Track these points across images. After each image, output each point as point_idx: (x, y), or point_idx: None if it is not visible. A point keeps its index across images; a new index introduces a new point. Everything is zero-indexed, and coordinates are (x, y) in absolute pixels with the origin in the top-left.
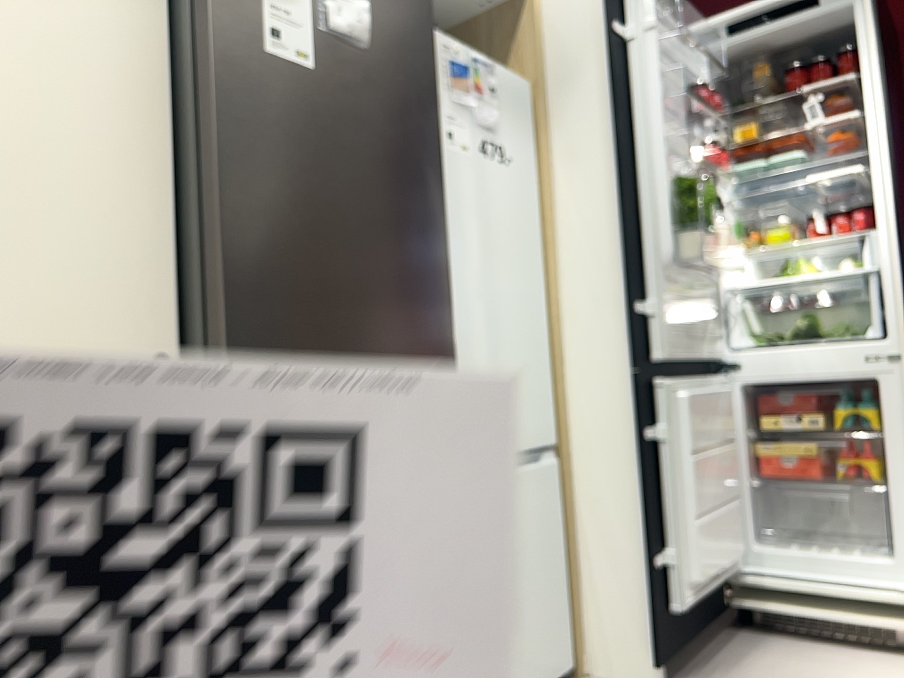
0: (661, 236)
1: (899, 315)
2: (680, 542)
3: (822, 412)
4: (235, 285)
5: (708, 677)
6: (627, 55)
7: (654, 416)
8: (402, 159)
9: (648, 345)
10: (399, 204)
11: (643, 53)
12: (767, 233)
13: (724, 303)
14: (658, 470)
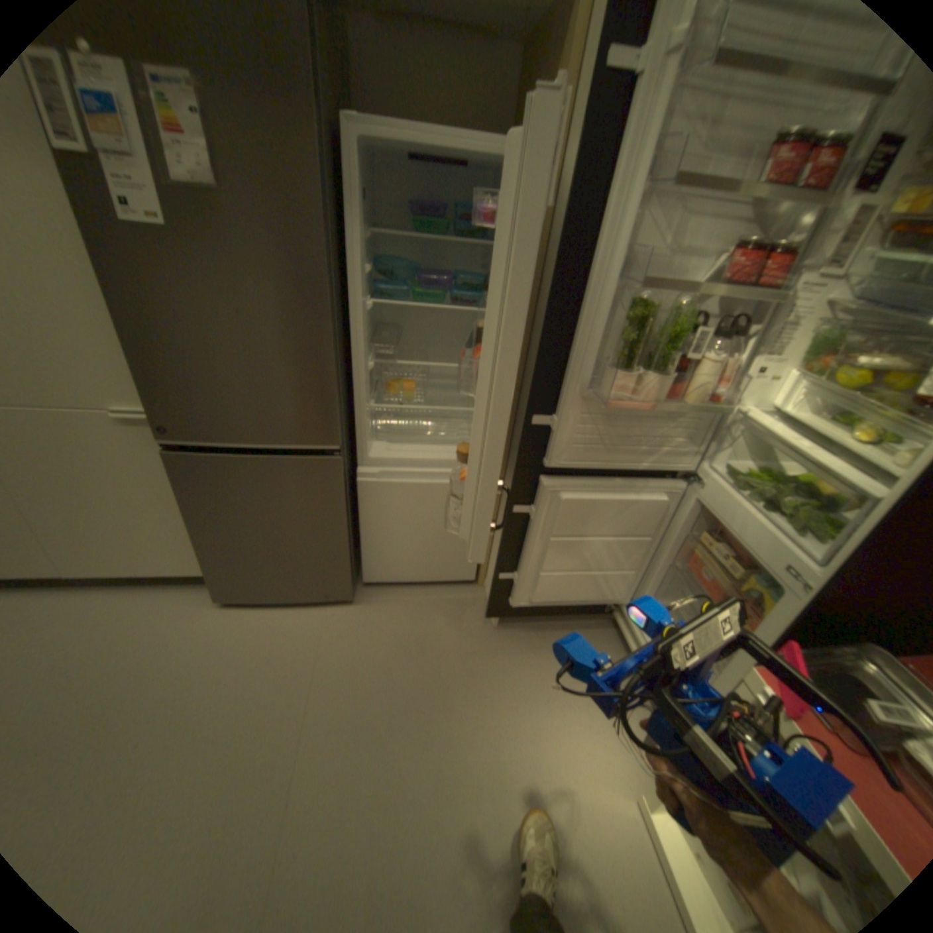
0: (586, 361)
1: (844, 559)
2: (520, 575)
3: (749, 565)
4: (144, 380)
5: (529, 638)
6: (624, 108)
7: (530, 498)
8: (272, 285)
9: (542, 450)
10: (271, 322)
11: (645, 106)
12: (845, 363)
13: (725, 421)
14: (522, 530)
